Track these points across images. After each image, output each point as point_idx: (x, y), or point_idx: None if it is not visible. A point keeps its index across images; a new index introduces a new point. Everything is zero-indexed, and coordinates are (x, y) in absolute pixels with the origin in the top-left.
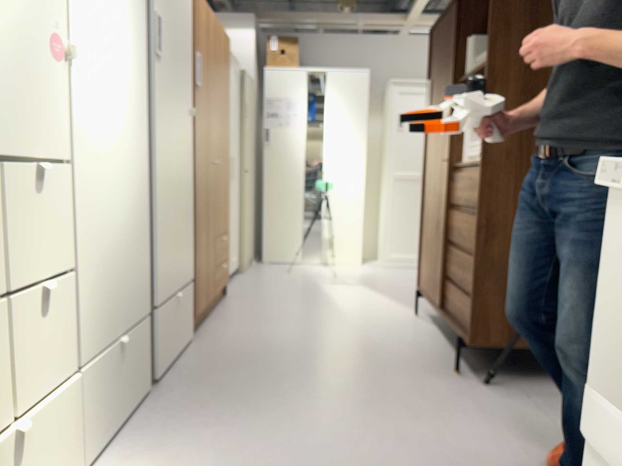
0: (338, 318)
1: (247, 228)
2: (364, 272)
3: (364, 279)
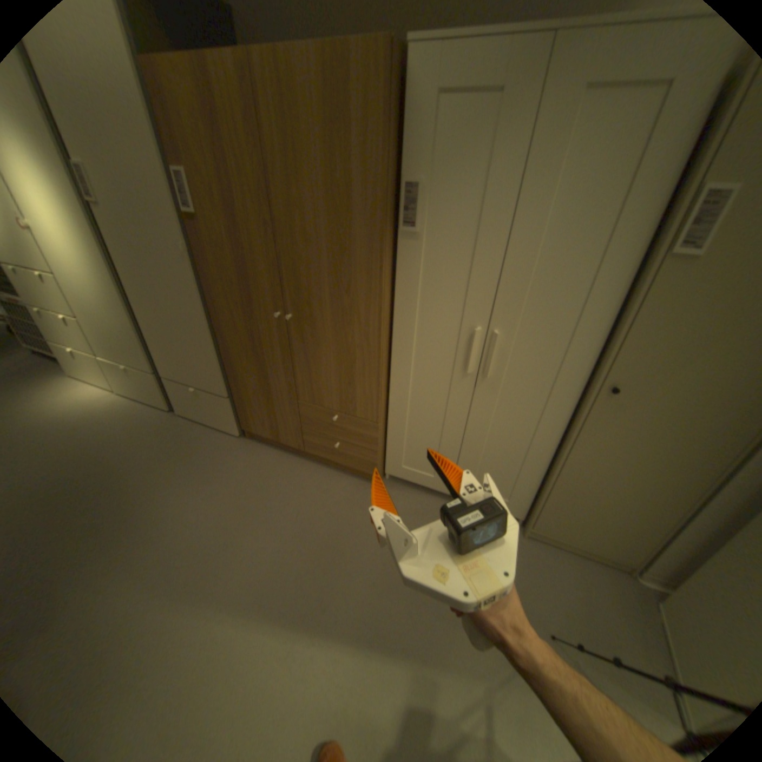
0: (198, 590)
1: (595, 500)
2: None
3: None
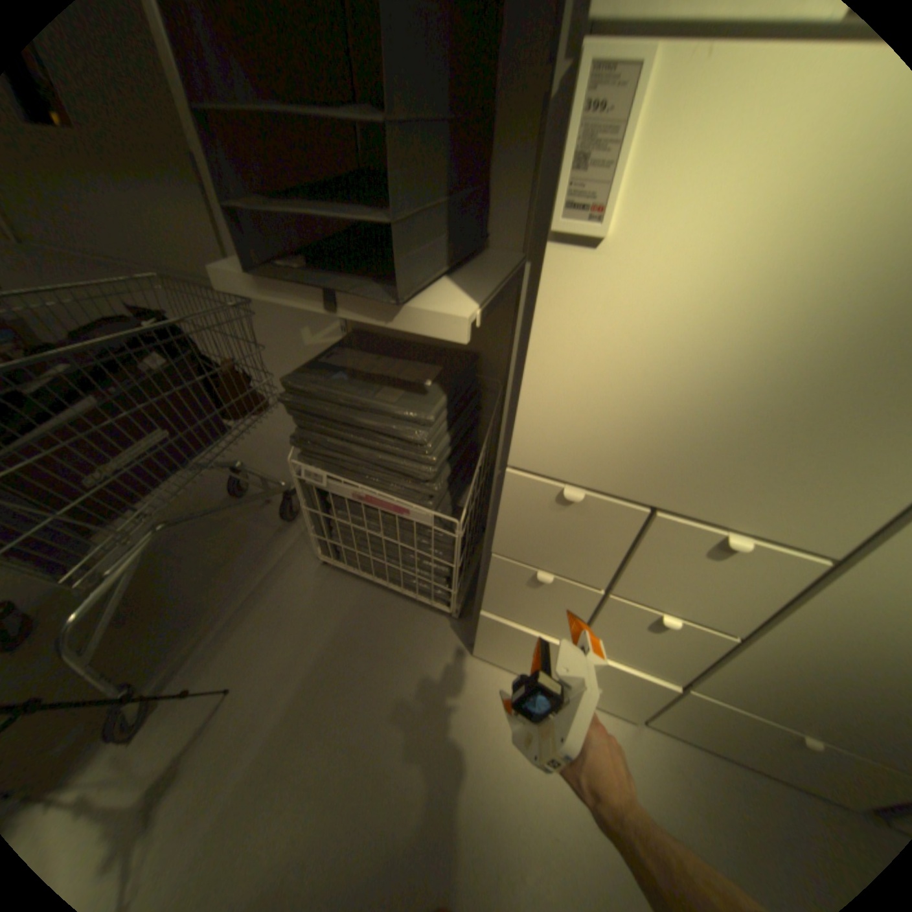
0: None
1: None
2: None
3: None
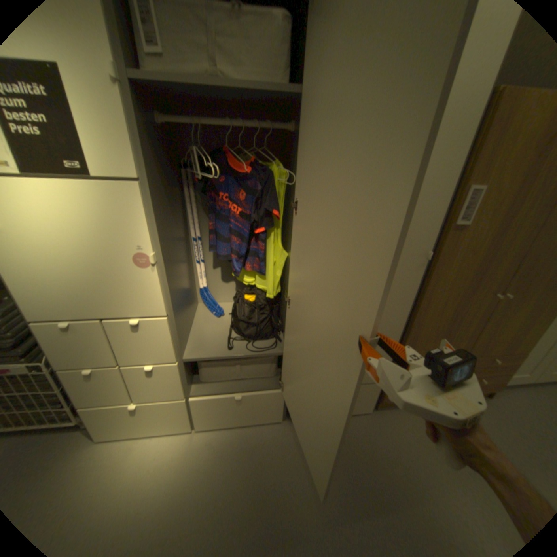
0: None
1: None
2: None
3: None
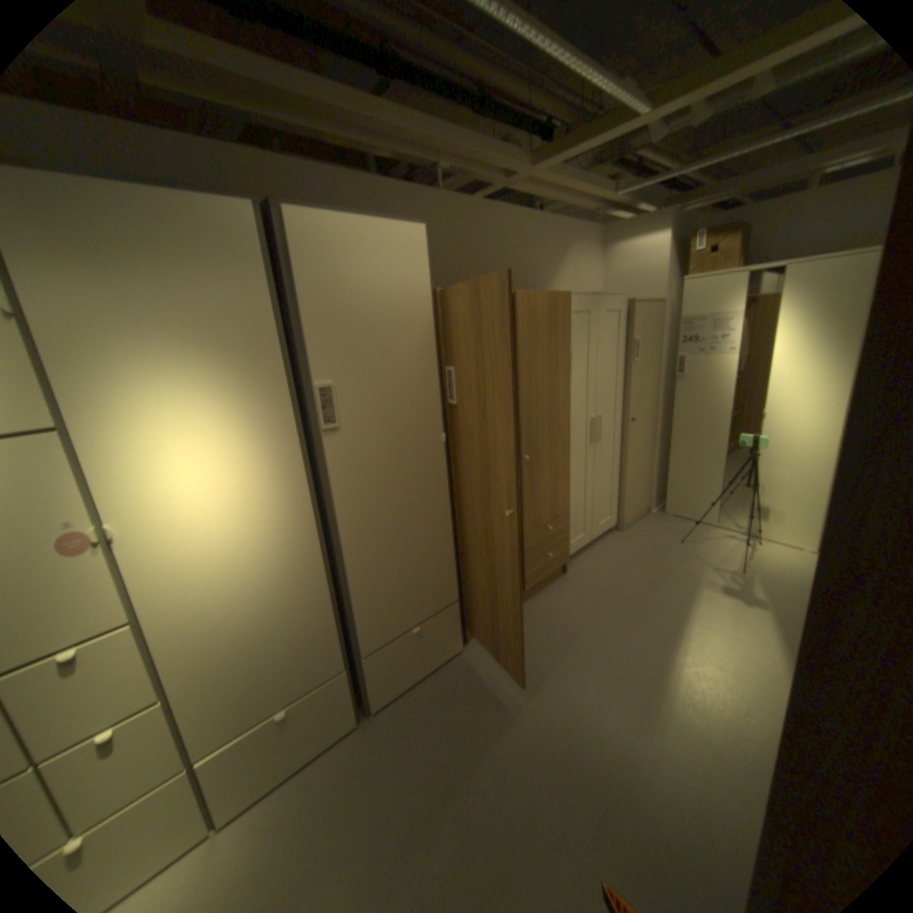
0: (654, 686)
1: (636, 482)
2: (805, 575)
3: (788, 594)
